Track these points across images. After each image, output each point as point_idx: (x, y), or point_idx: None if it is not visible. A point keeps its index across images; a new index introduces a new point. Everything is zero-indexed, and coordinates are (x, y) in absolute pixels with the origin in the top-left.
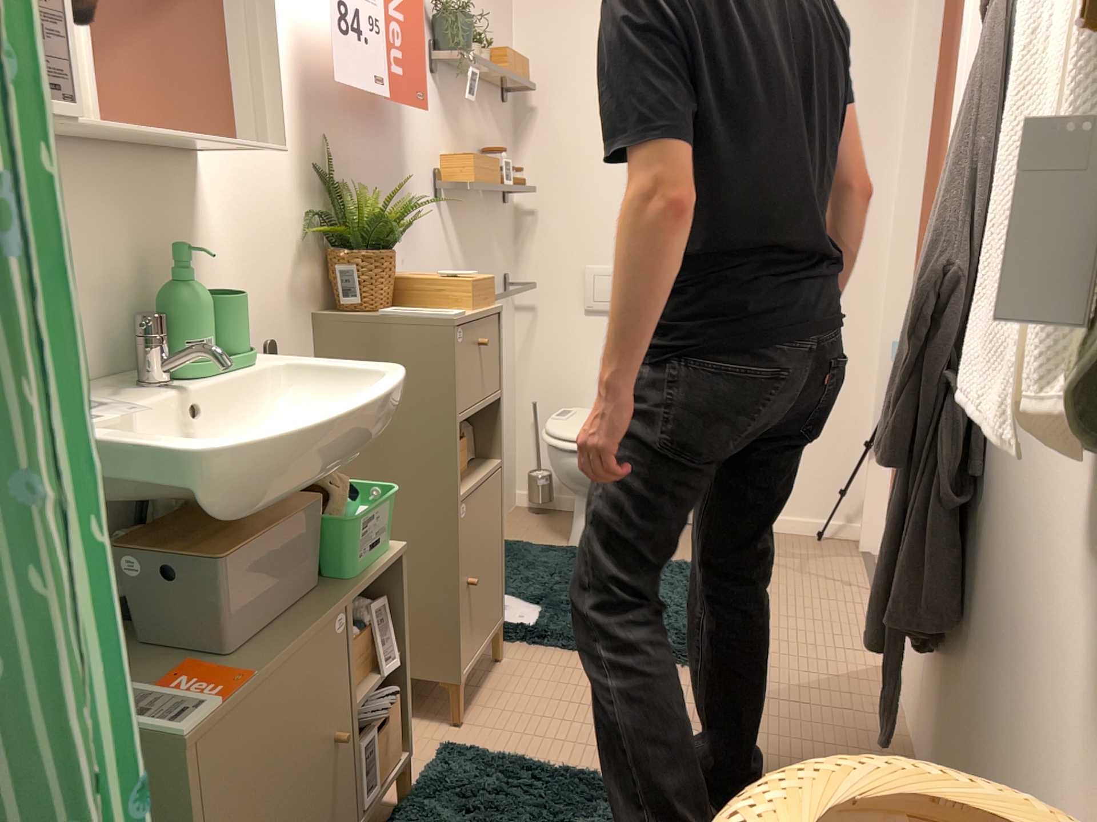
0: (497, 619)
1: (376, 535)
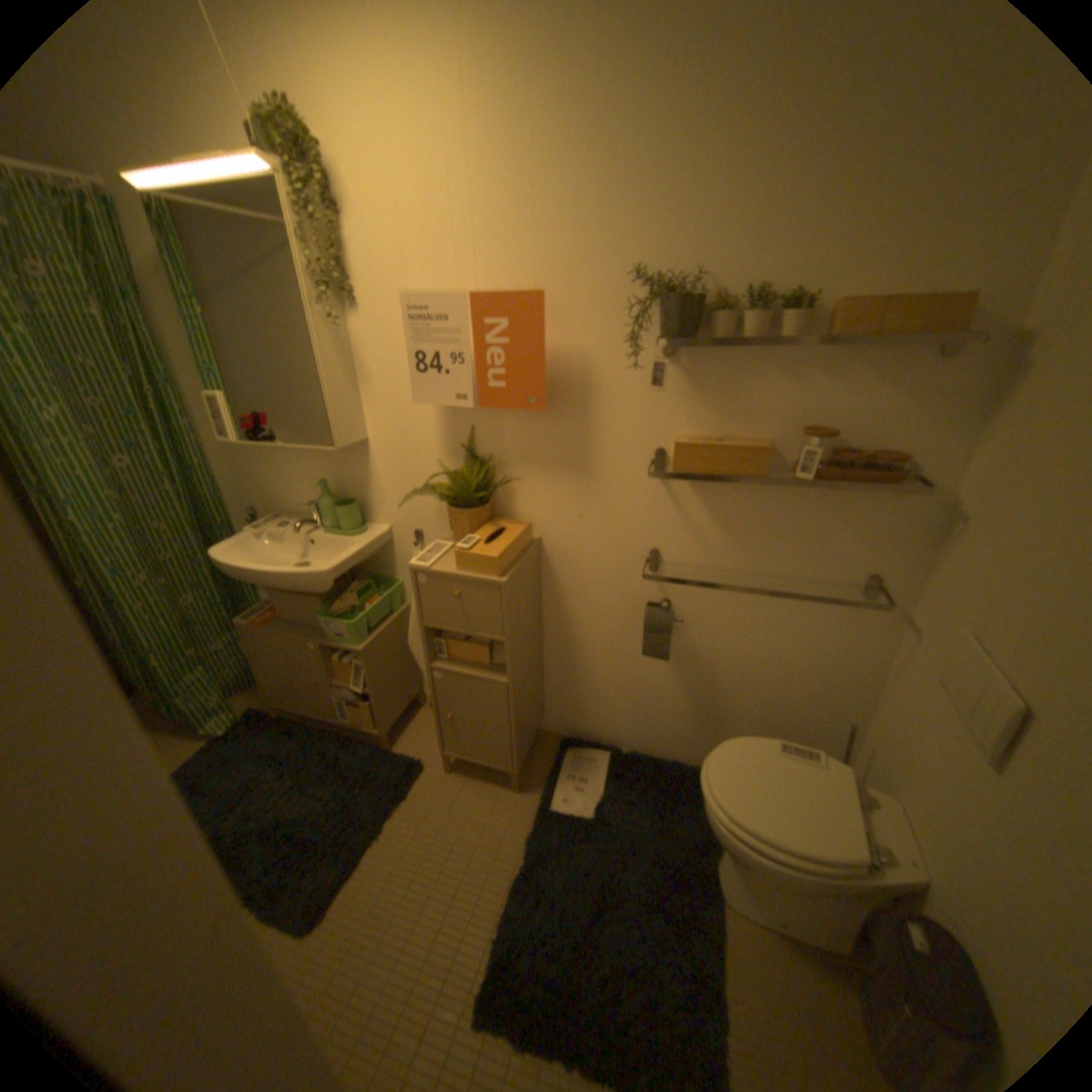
0: (497, 764)
1: (334, 633)
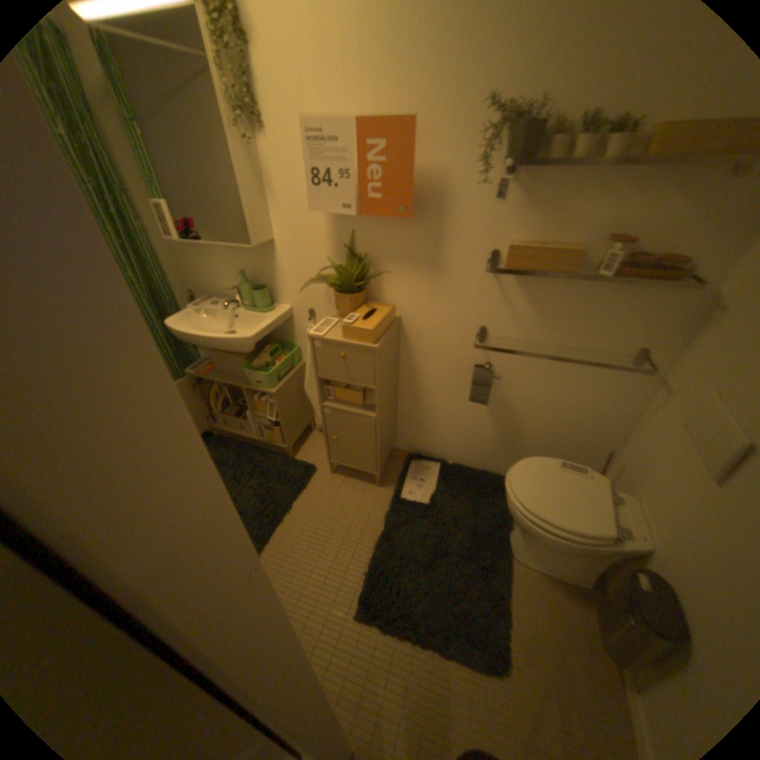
0: (365, 468)
1: (254, 380)
